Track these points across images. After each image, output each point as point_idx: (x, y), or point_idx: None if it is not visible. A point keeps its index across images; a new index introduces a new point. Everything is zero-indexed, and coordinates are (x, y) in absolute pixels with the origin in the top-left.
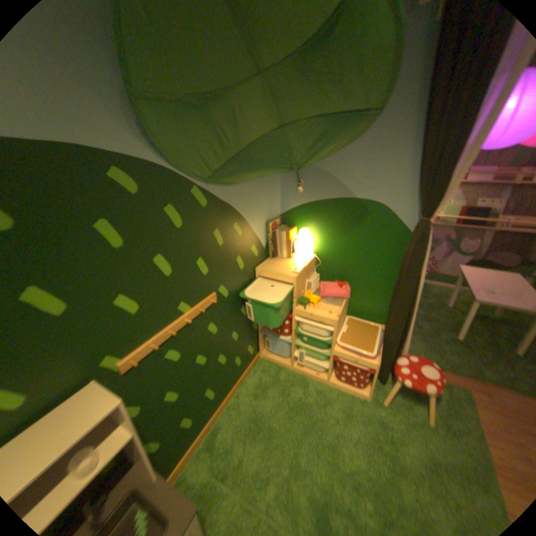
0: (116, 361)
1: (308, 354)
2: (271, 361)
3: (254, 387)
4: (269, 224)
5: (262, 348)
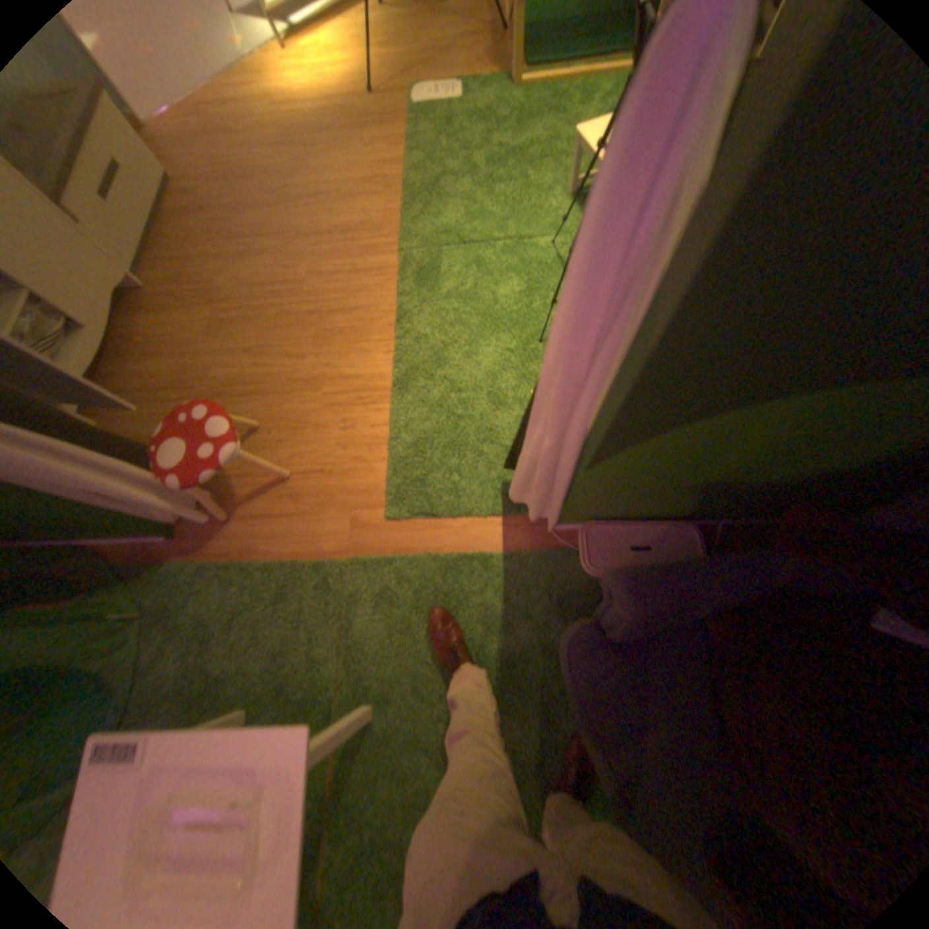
0: None
1: None
2: None
3: None
4: None
5: None
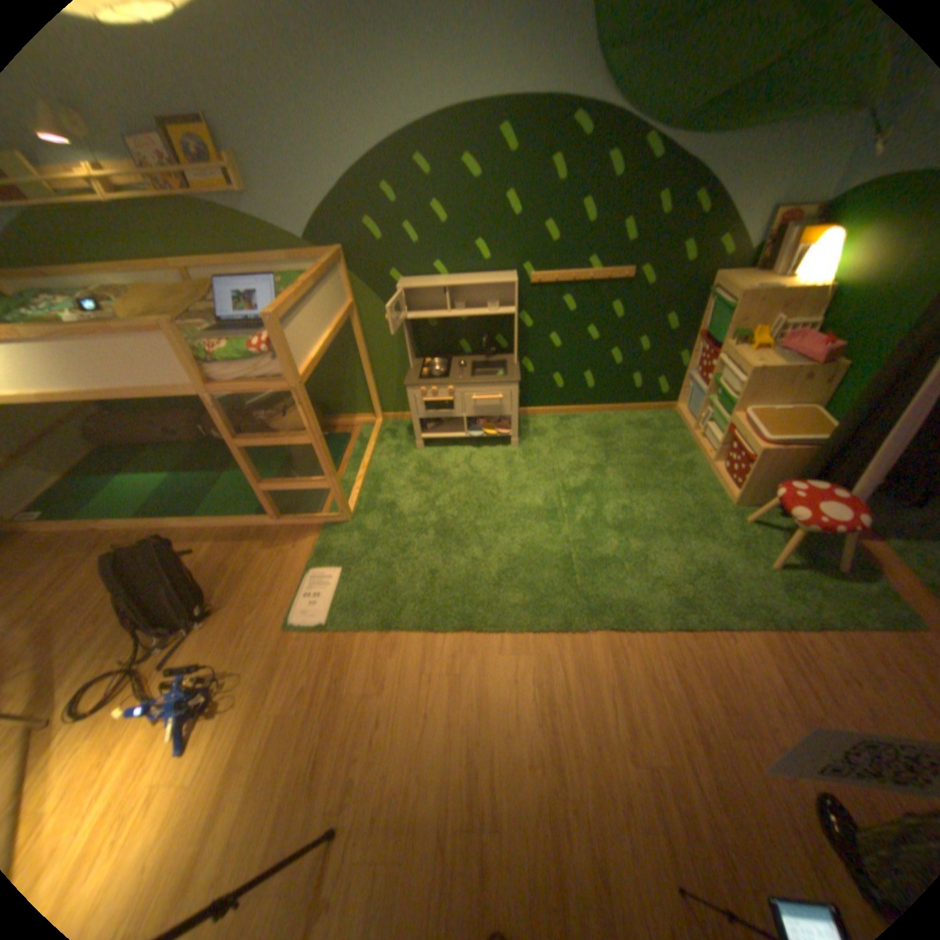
0: (529, 272)
1: (714, 420)
2: (680, 419)
3: (636, 421)
4: (777, 210)
5: (681, 399)
